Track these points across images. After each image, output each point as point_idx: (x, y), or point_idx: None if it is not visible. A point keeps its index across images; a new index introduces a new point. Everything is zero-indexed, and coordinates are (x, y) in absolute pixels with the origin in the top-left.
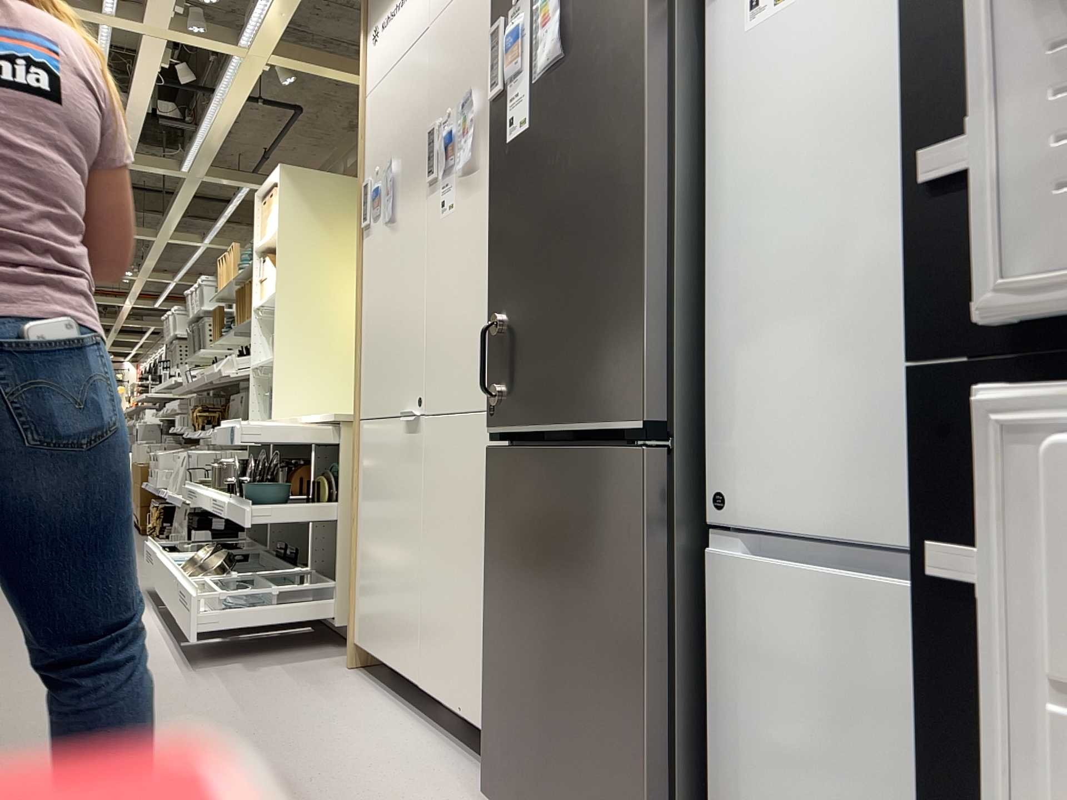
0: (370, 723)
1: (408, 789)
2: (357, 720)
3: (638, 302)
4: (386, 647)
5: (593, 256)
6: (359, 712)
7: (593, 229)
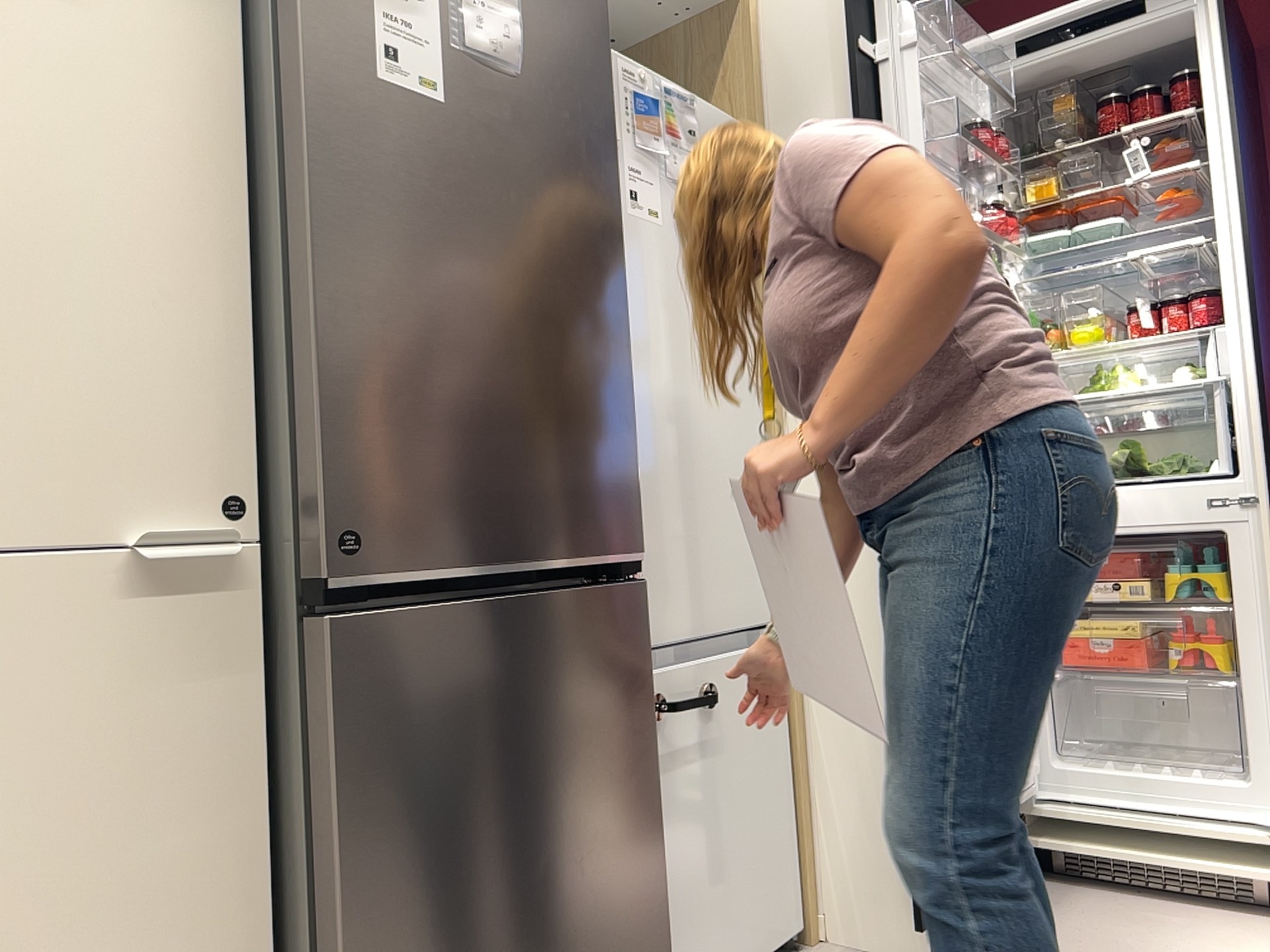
0: None
1: None
2: None
3: (625, 426)
4: None
5: (573, 357)
6: None
7: (571, 324)
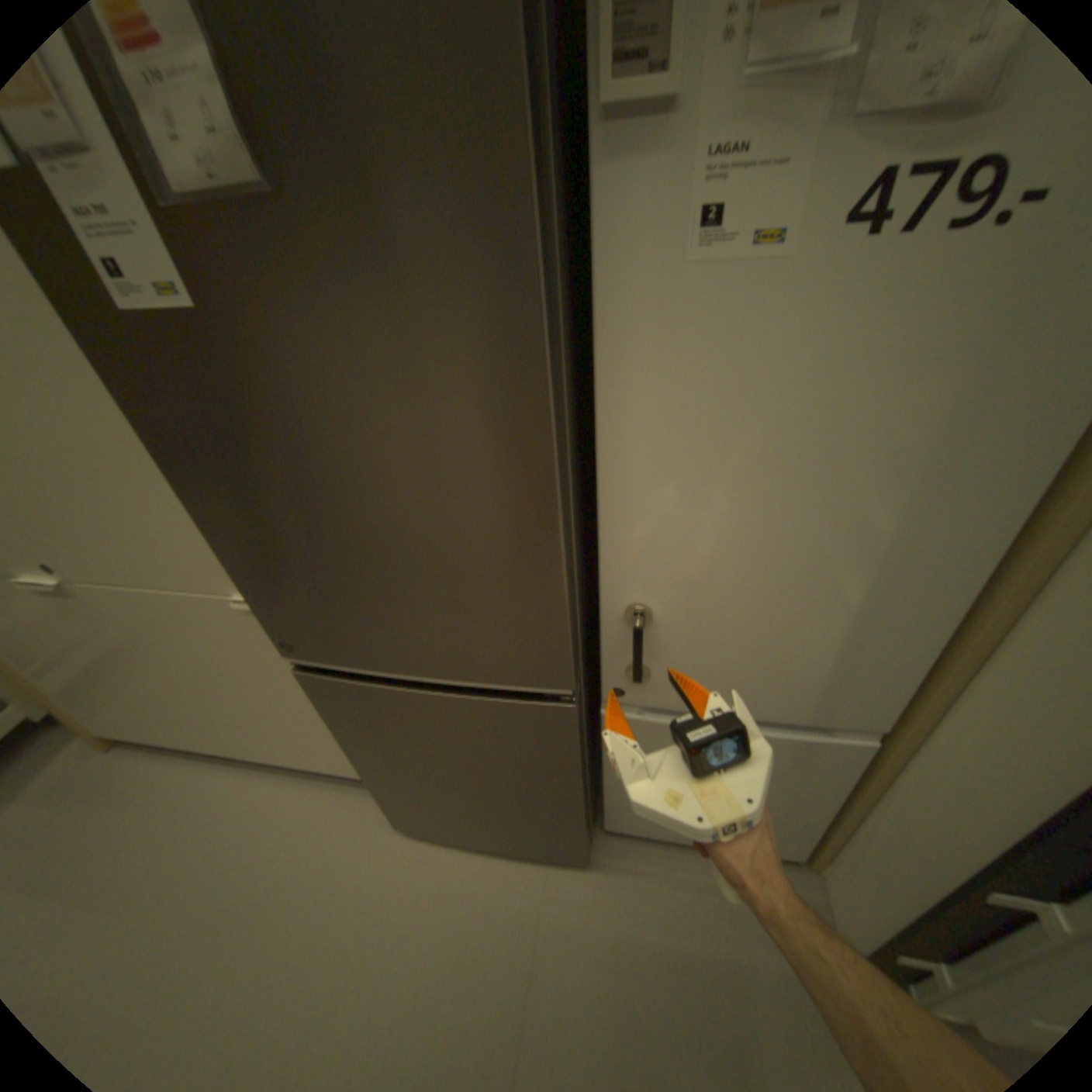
0: (208, 807)
1: (323, 854)
2: (192, 812)
3: (547, 602)
4: (158, 737)
5: (456, 547)
6: (181, 801)
7: (449, 518)
